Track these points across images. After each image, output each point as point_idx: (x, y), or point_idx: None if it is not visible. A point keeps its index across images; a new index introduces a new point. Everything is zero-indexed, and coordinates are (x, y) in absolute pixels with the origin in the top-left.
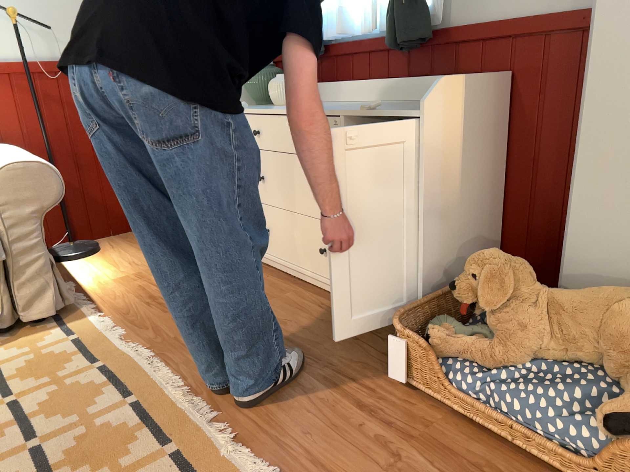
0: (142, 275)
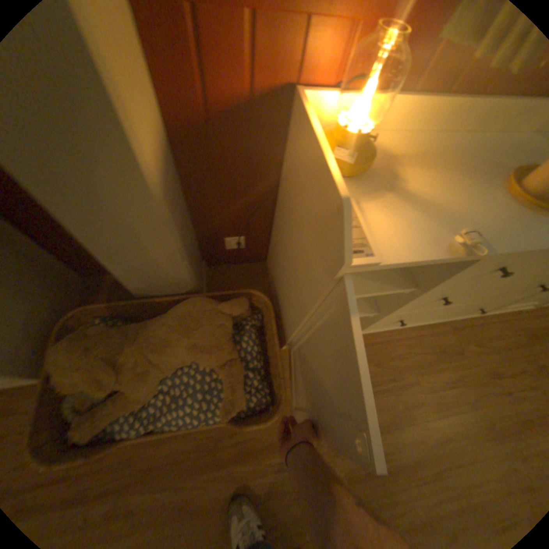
0: None
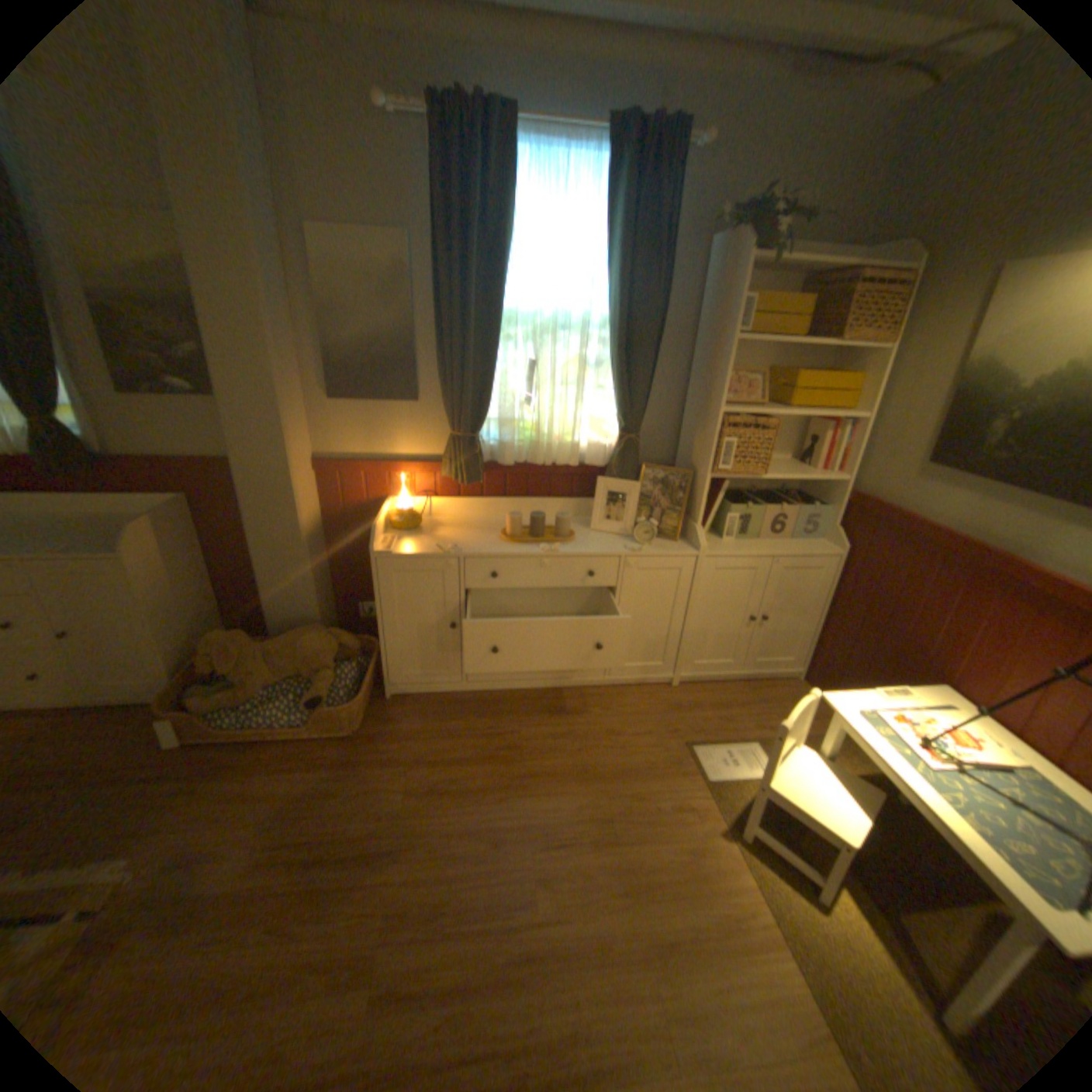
0: None
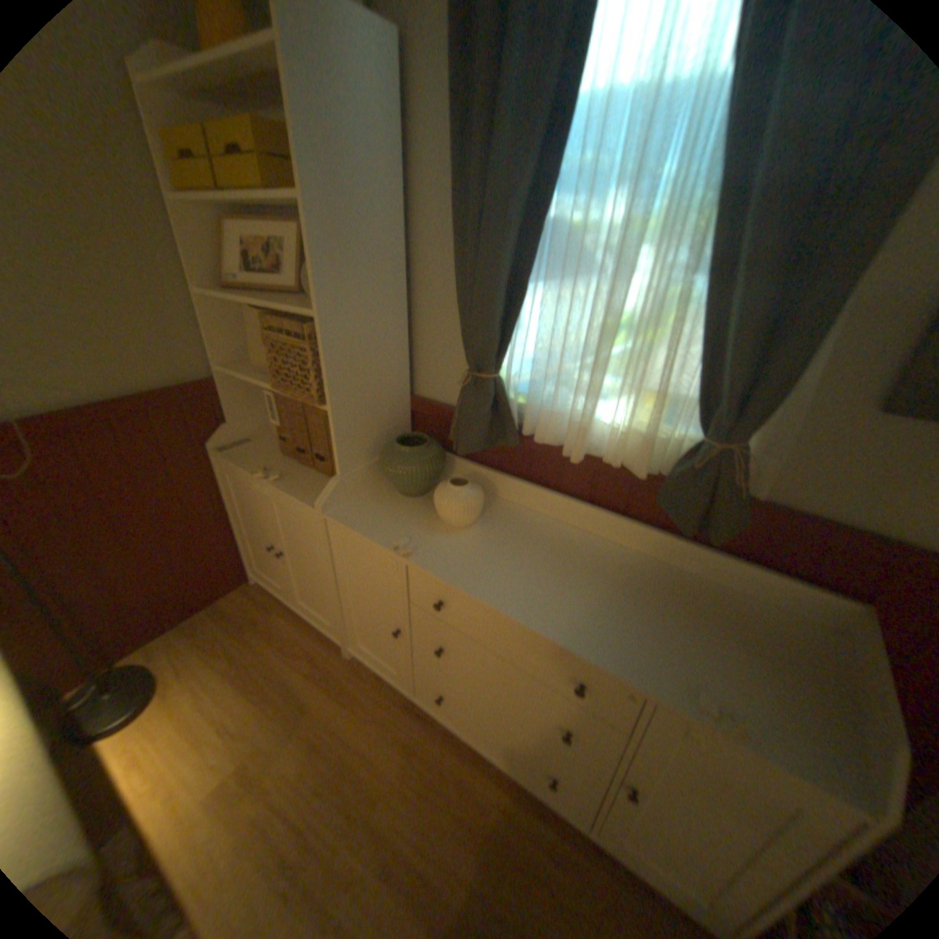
0: (246, 776)
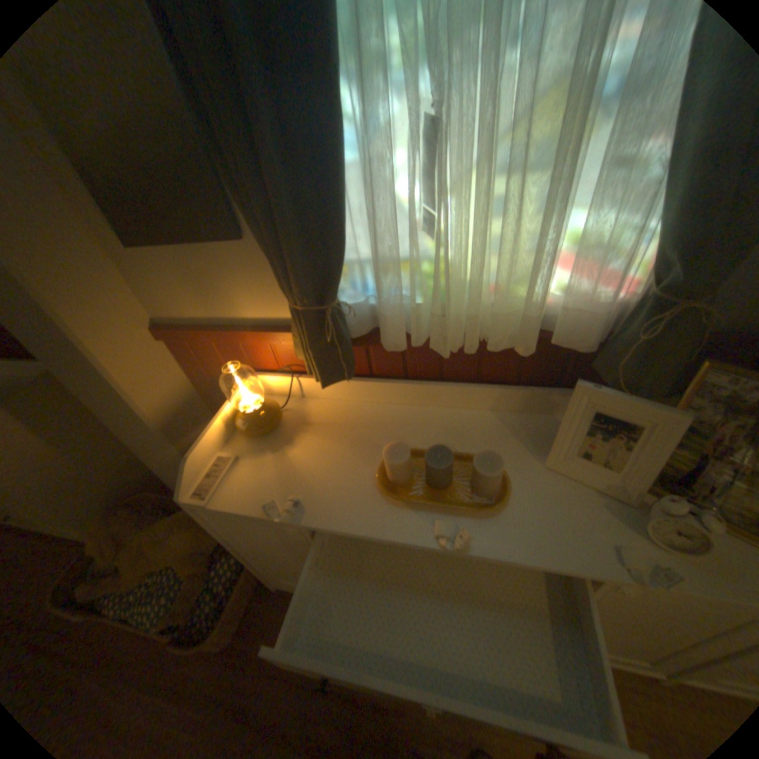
0: None
